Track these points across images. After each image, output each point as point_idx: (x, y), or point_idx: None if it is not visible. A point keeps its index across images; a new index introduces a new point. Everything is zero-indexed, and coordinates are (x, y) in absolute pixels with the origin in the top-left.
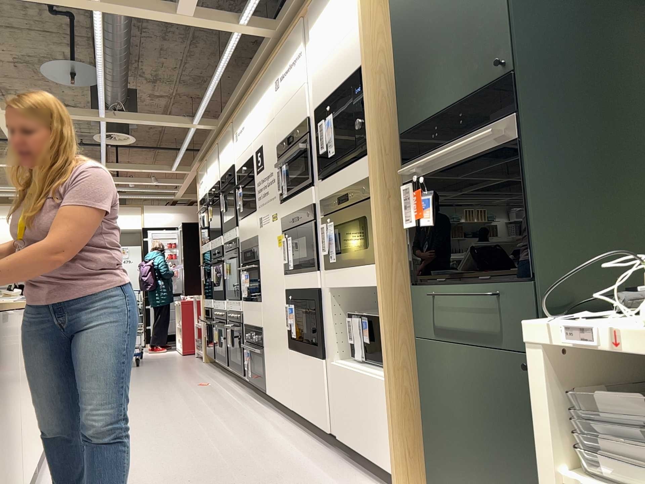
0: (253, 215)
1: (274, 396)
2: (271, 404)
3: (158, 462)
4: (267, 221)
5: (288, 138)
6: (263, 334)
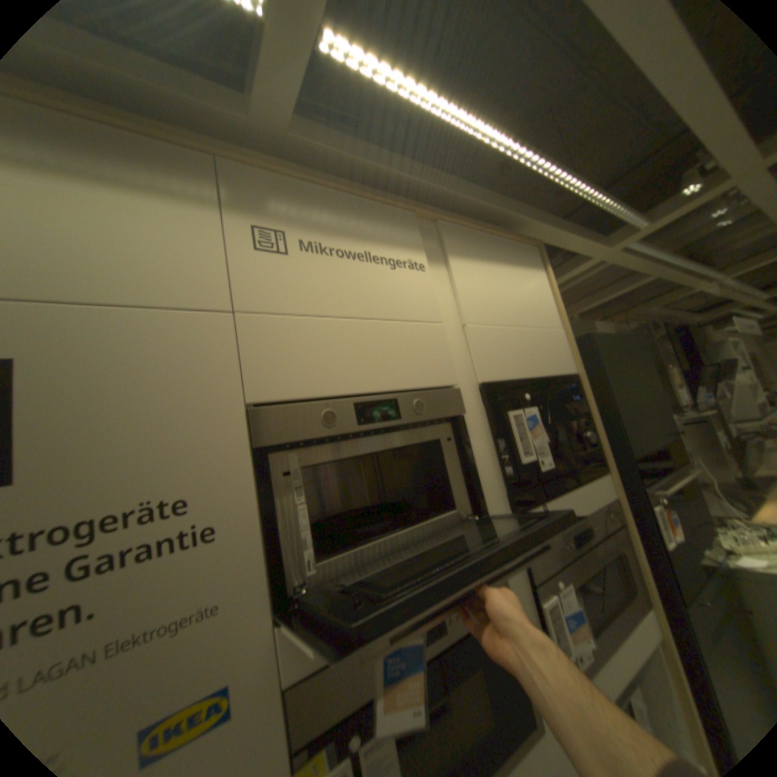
0: None
1: None
2: None
3: None
4: None
5: (357, 401)
6: None
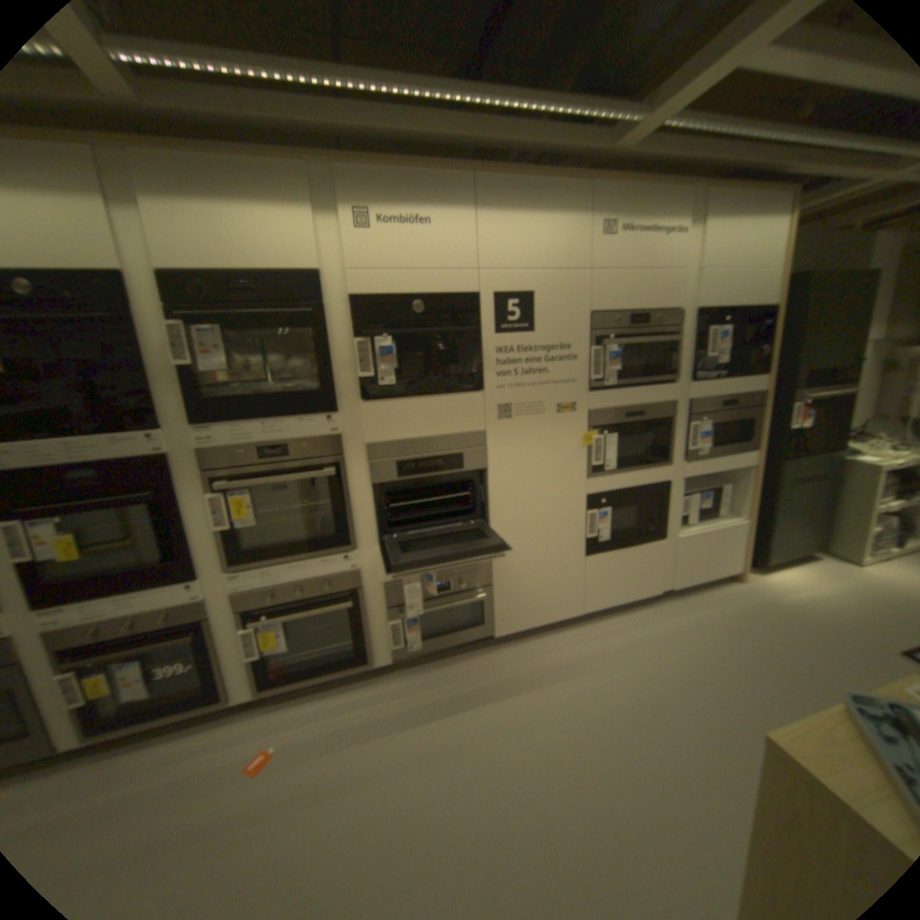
0: (468, 398)
1: (525, 628)
2: (482, 649)
3: (734, 737)
4: (536, 411)
5: (632, 314)
6: (494, 567)
